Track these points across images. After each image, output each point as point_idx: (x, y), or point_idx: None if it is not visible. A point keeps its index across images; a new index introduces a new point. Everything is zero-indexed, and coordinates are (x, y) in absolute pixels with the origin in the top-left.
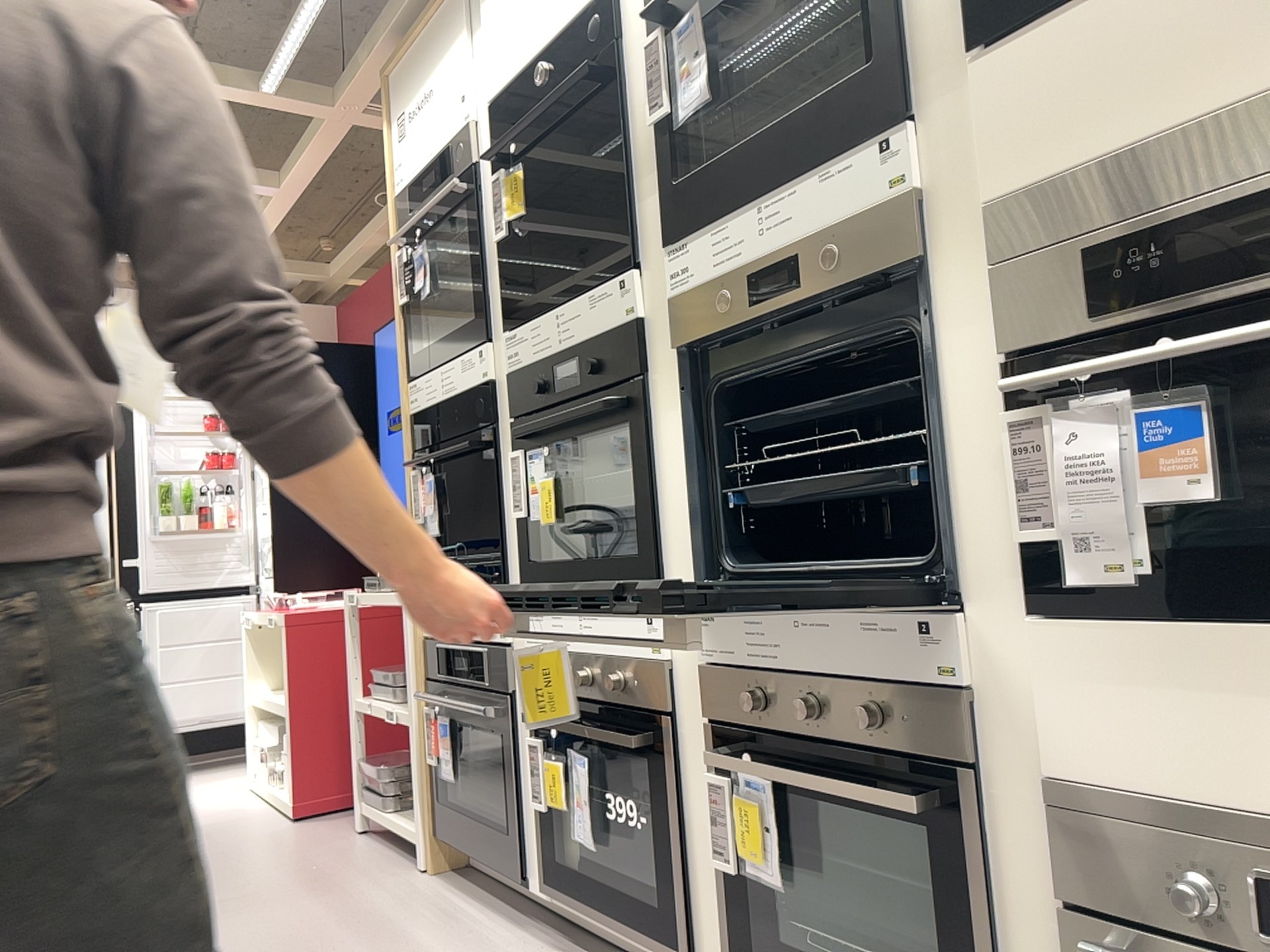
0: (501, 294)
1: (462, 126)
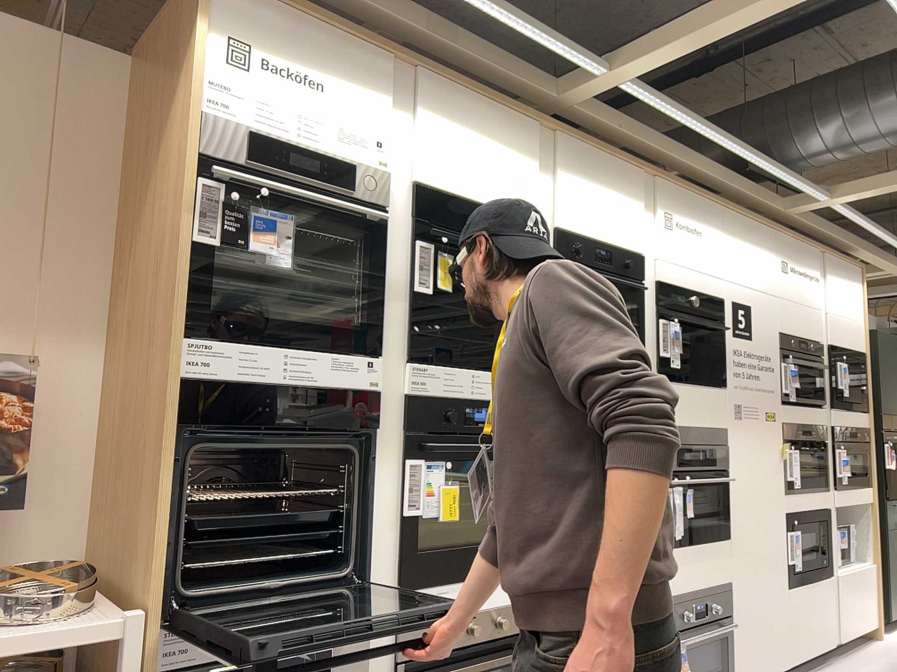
0: (403, 327)
1: (380, 170)
